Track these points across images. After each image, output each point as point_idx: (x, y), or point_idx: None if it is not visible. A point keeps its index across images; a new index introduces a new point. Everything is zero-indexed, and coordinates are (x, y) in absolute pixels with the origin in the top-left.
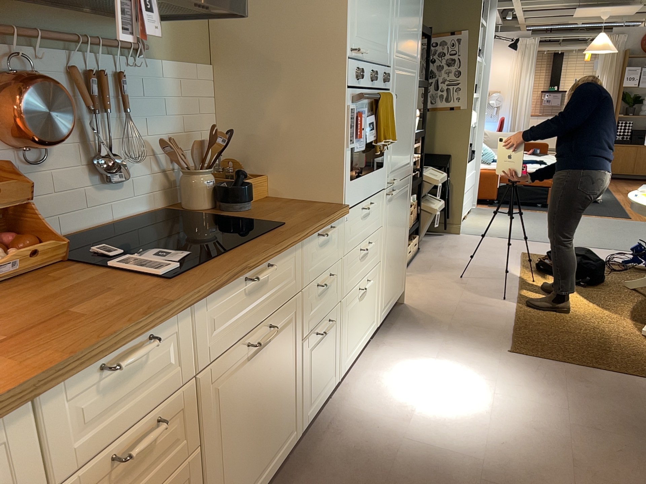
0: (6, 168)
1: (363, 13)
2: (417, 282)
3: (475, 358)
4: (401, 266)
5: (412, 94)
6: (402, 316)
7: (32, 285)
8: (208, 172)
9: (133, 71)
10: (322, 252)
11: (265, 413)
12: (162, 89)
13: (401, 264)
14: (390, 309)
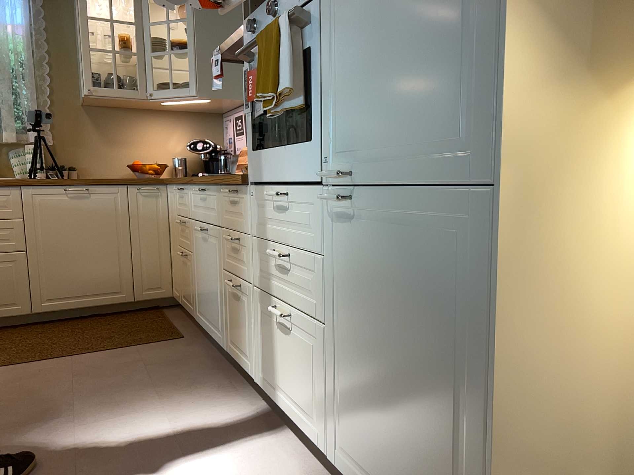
0: None
1: None
2: None
3: None
4: None
5: None
6: None
7: None
8: None
9: None
10: (232, 209)
11: (208, 285)
12: None
13: None
14: None
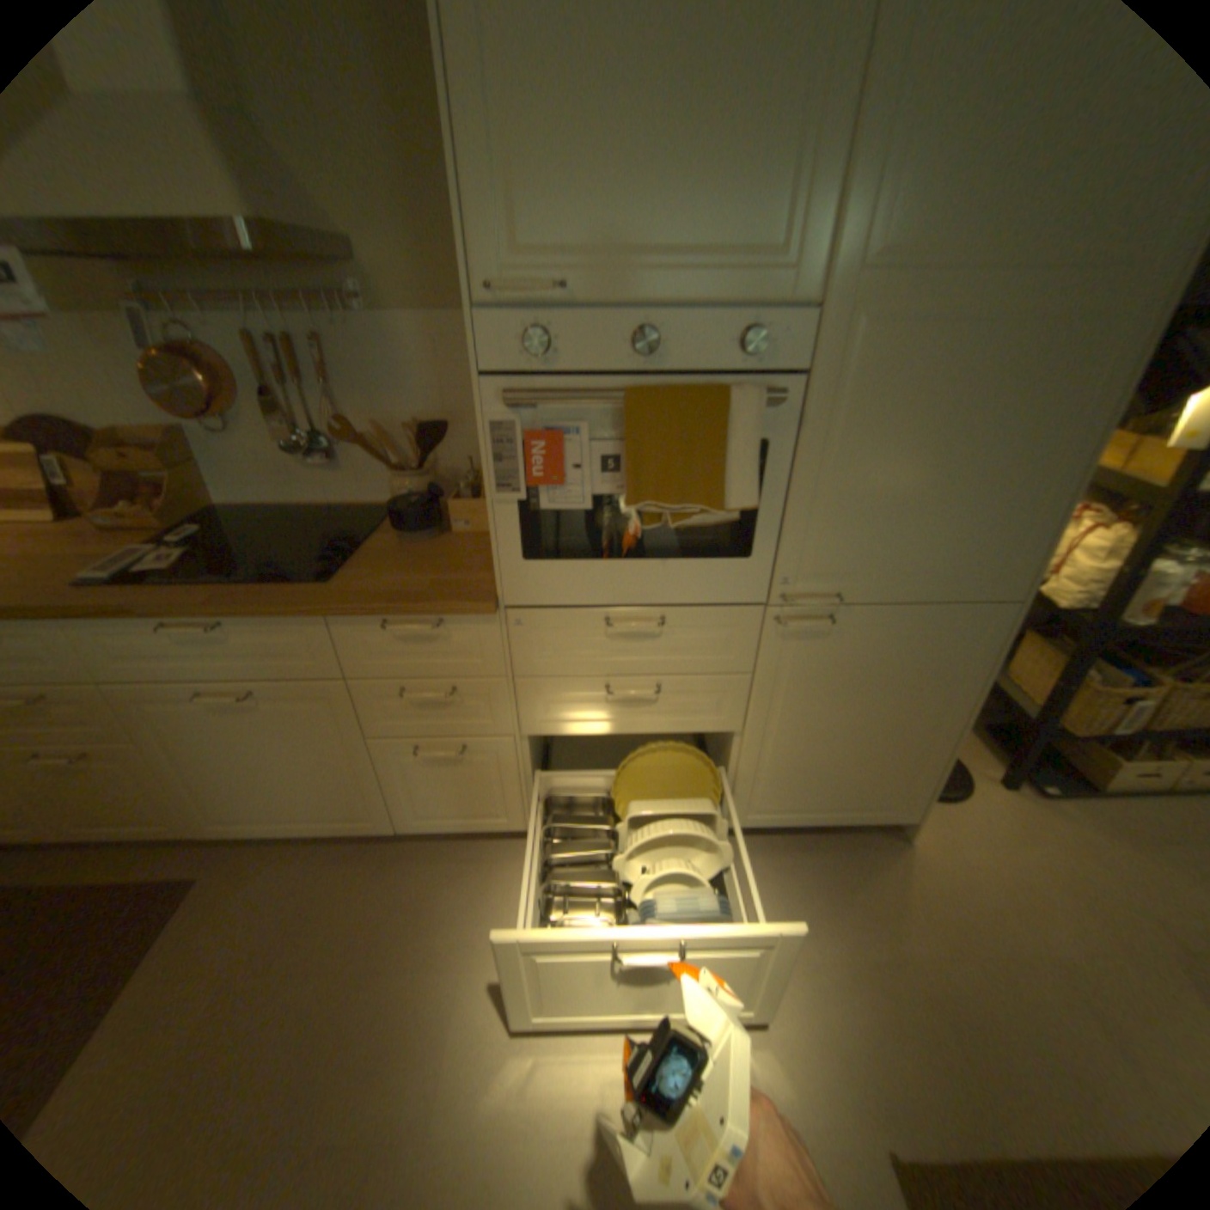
0: (173, 432)
1: (556, 165)
2: (1046, 840)
3: (793, 1062)
4: (895, 777)
5: (1056, 377)
6: (851, 859)
7: (94, 541)
8: (412, 475)
9: (338, 328)
10: (410, 648)
11: (276, 773)
12: (393, 349)
13: (896, 774)
14: (808, 826)
